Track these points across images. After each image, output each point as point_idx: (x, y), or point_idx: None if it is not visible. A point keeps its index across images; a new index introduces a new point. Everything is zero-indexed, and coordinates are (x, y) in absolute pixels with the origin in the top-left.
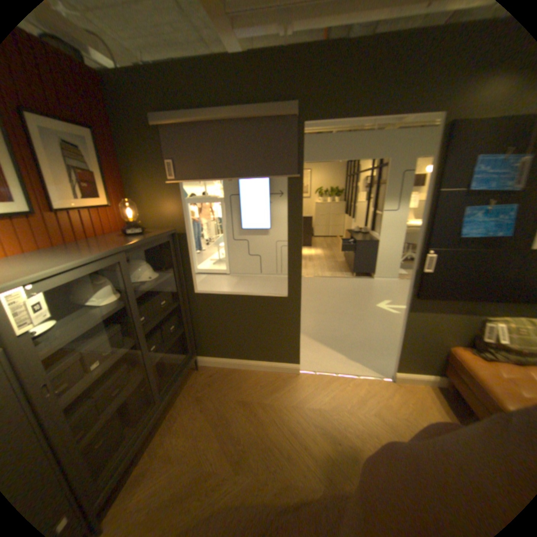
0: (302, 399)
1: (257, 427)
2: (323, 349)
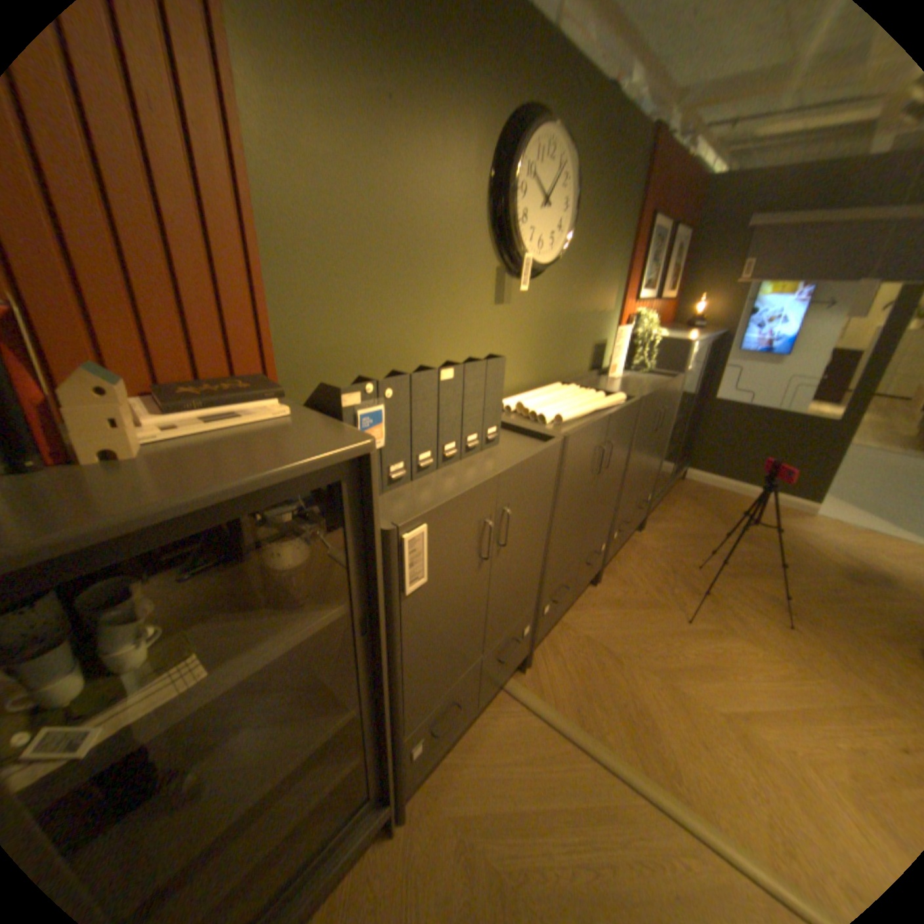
0: (820, 532)
1: (765, 530)
2: (853, 509)
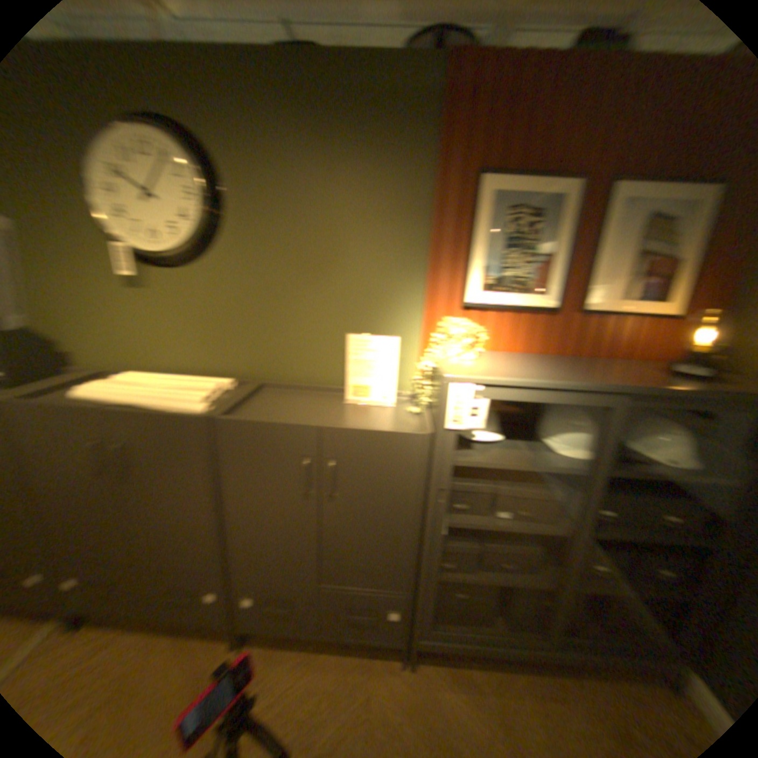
0: None
1: None
2: None
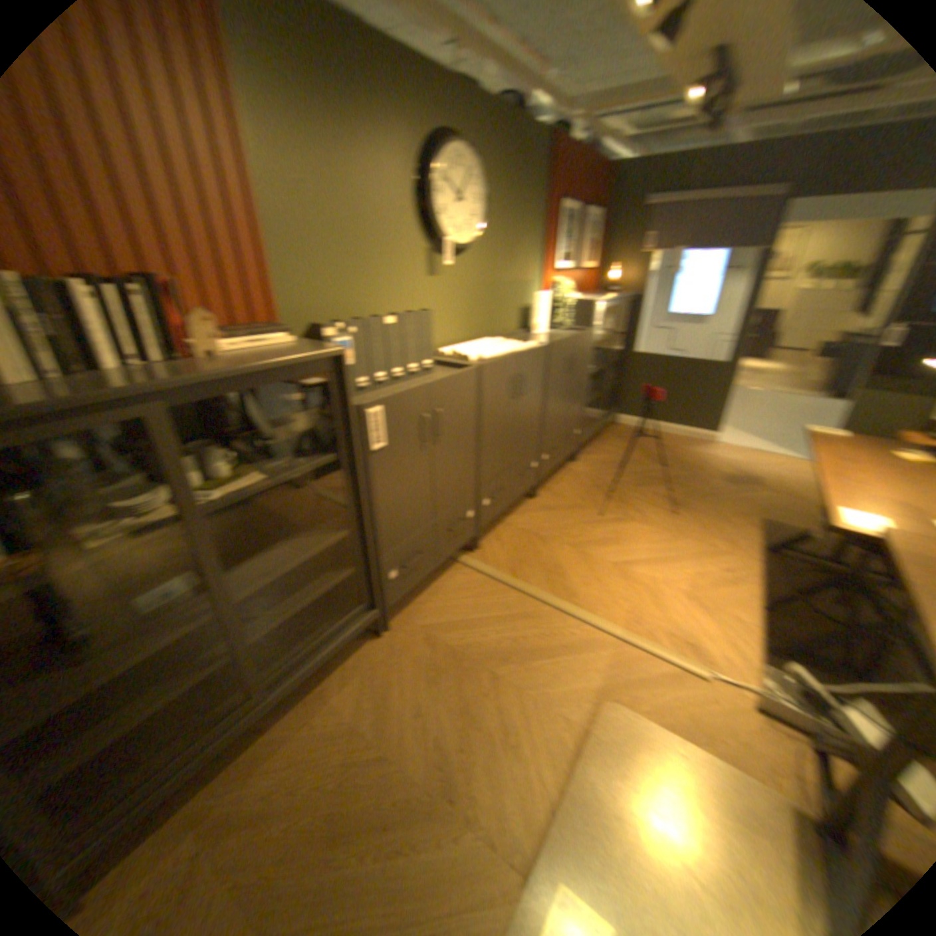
0: (717, 453)
1: (675, 455)
2: (748, 437)
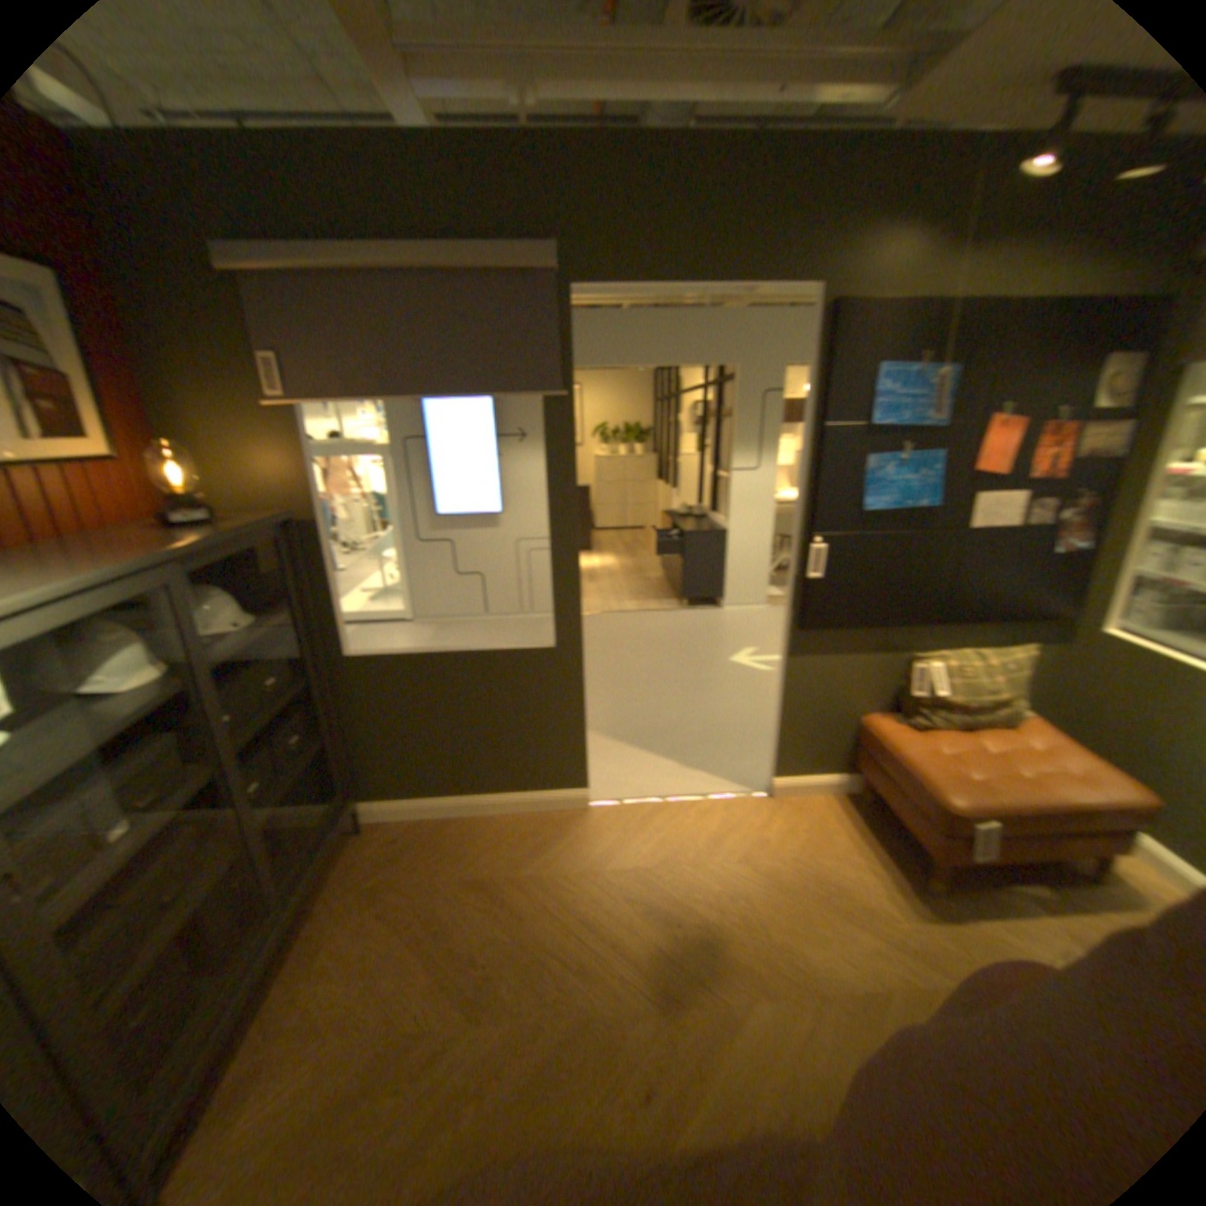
0: (596, 856)
1: (508, 924)
2: (630, 755)
